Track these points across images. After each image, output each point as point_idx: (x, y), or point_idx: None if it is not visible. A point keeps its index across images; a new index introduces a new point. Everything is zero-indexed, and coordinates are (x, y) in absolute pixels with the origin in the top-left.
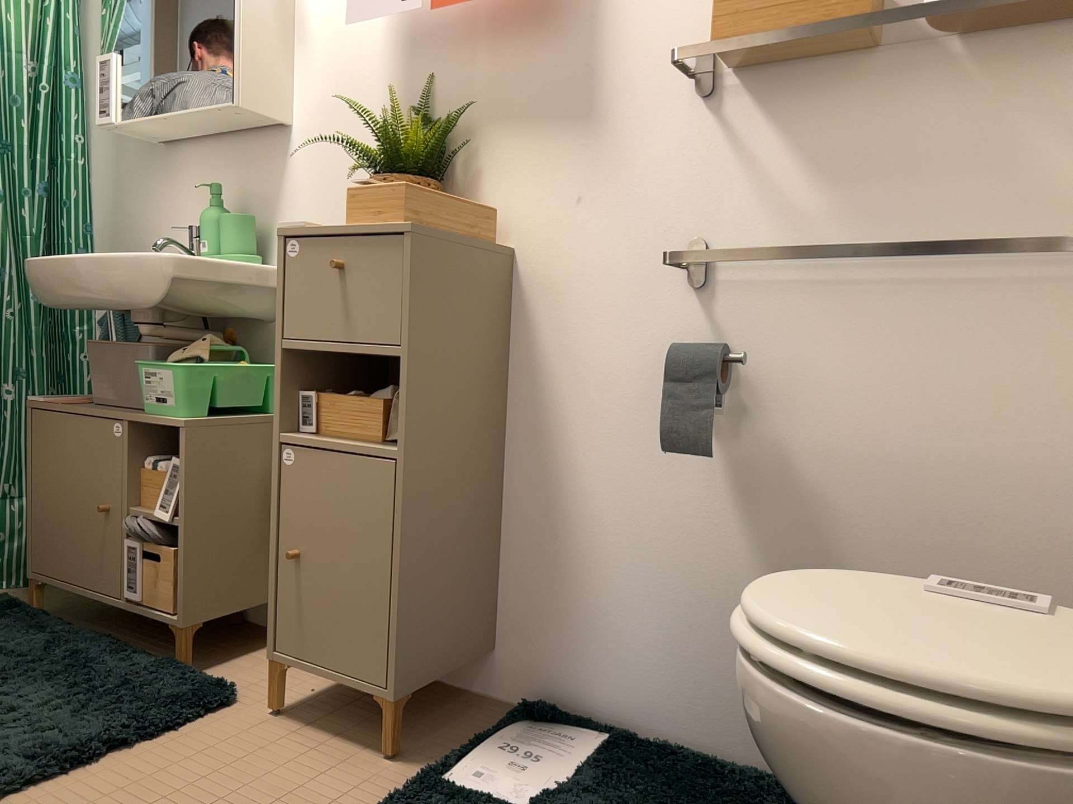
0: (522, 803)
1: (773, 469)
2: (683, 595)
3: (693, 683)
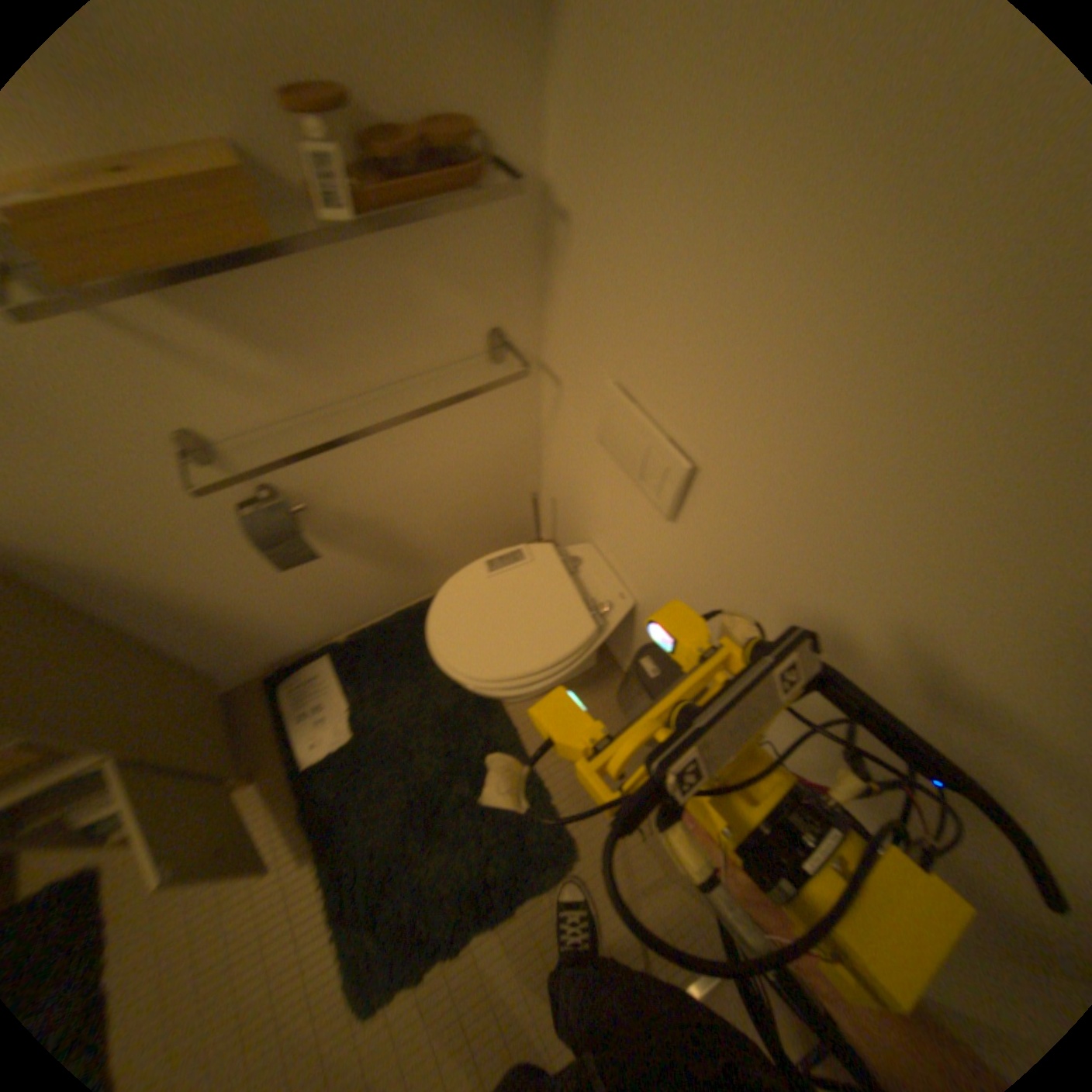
0: (346, 742)
1: (340, 525)
2: (320, 595)
3: (347, 613)
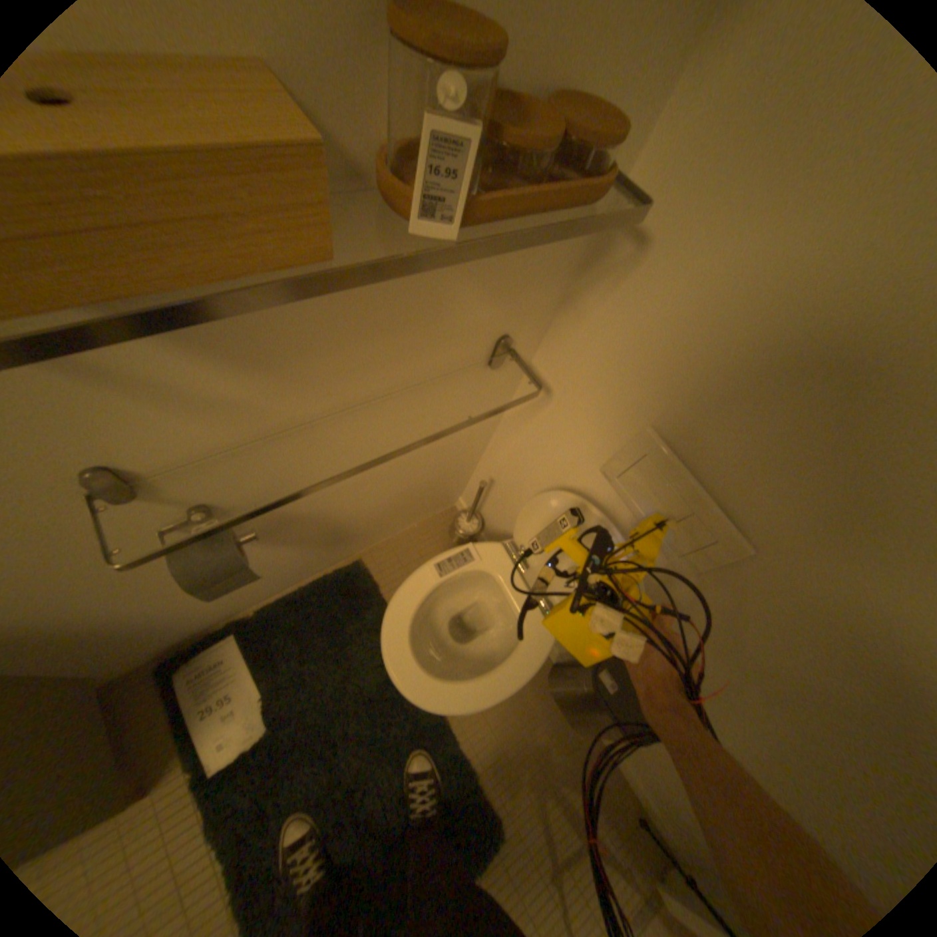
0: (261, 734)
1: (282, 522)
2: None
3: (264, 589)
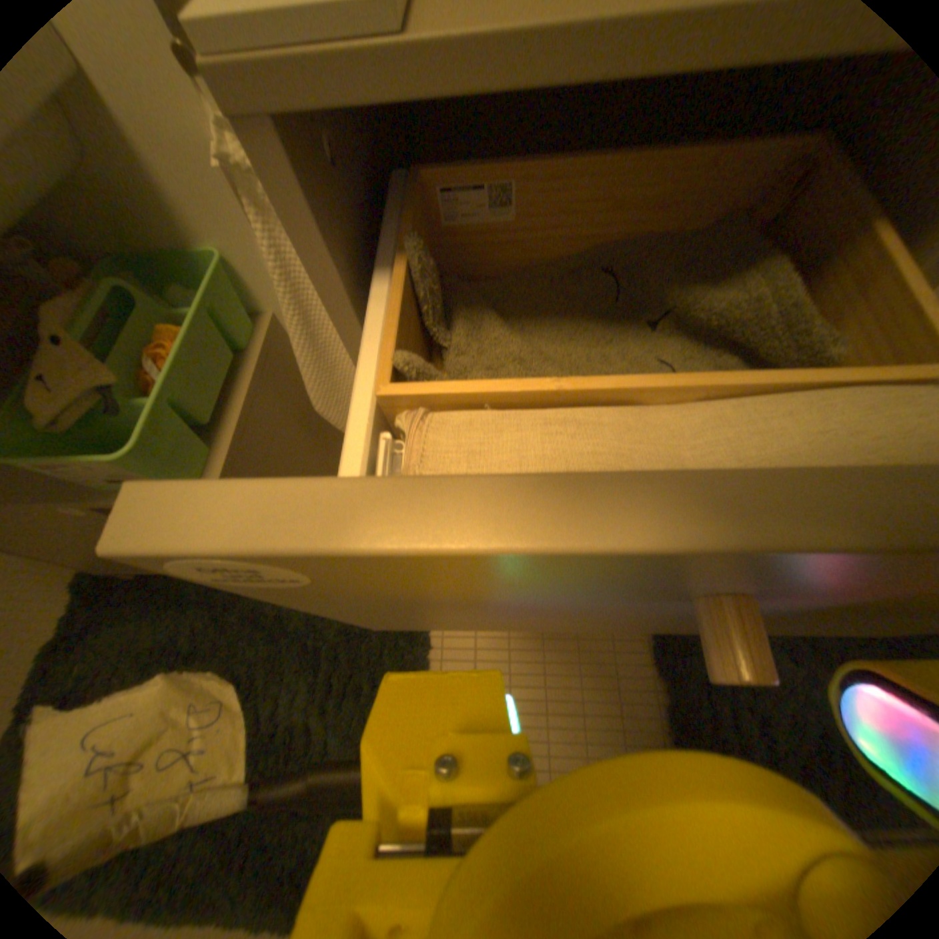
0: None
1: None
2: None
3: None
